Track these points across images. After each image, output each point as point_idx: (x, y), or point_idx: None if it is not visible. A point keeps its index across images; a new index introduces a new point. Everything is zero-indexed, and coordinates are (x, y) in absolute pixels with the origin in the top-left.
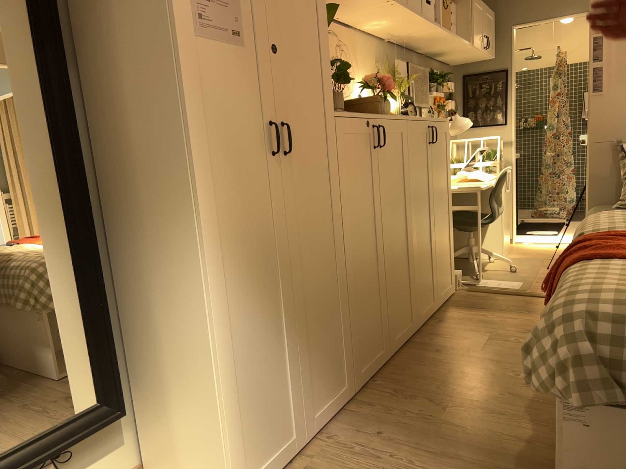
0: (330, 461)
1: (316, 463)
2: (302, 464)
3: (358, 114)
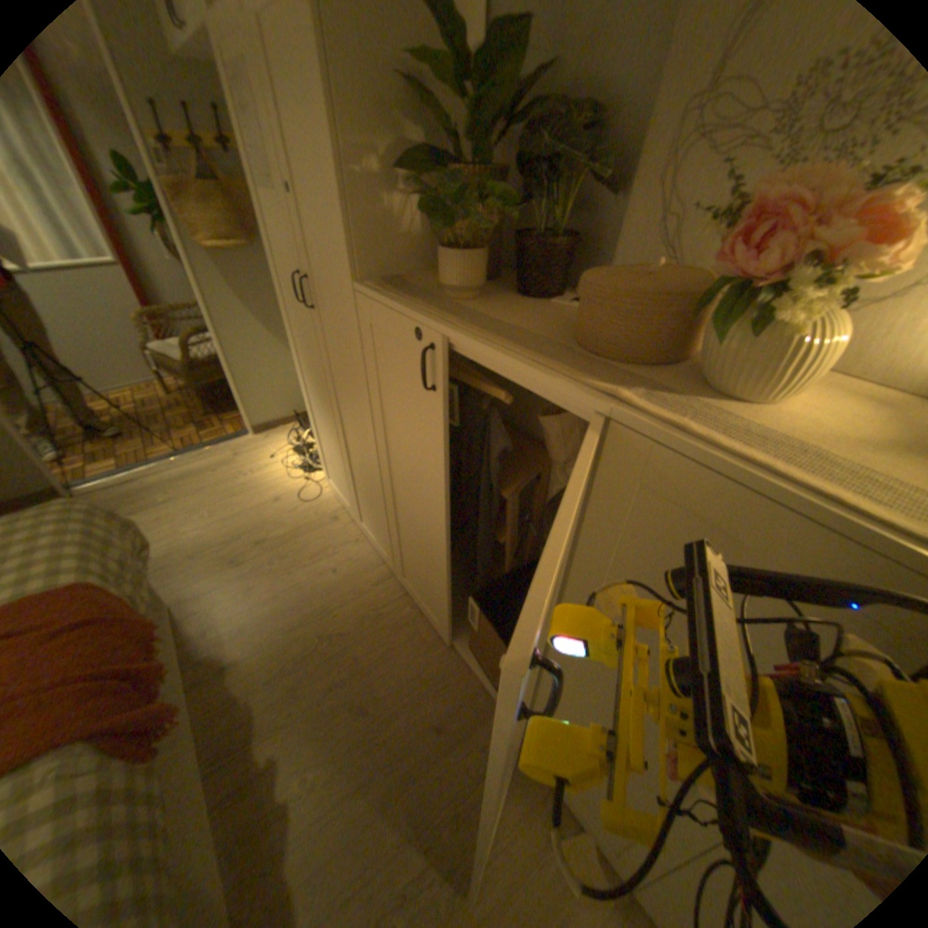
0: (331, 535)
1: (337, 528)
2: (343, 521)
3: (404, 305)
